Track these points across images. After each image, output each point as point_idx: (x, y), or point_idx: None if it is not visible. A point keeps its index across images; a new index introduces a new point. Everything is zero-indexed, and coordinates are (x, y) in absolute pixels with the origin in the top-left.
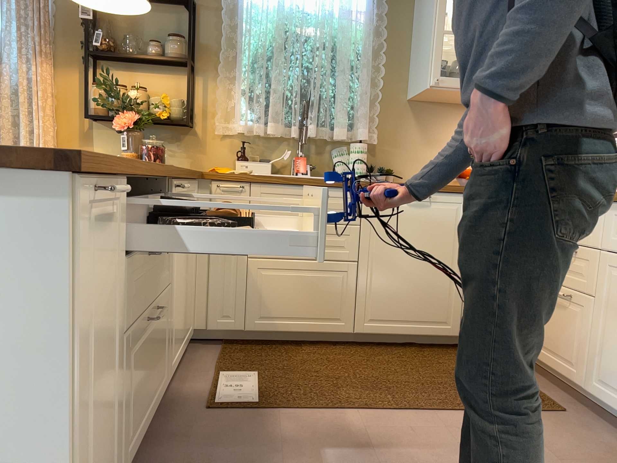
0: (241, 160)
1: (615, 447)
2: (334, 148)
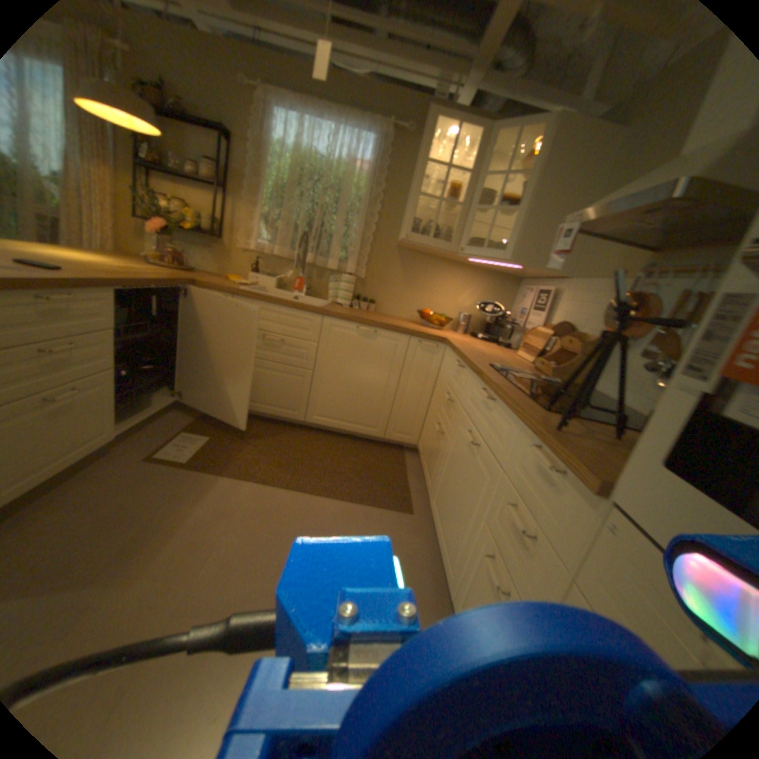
0: (257, 273)
1: (422, 550)
2: (332, 277)
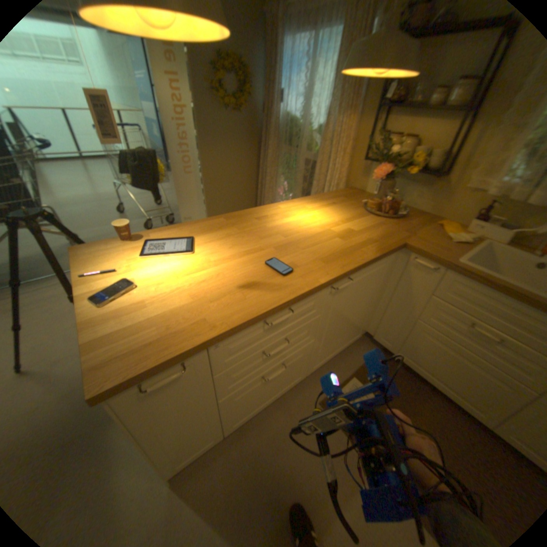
0: (483, 218)
1: None
2: None
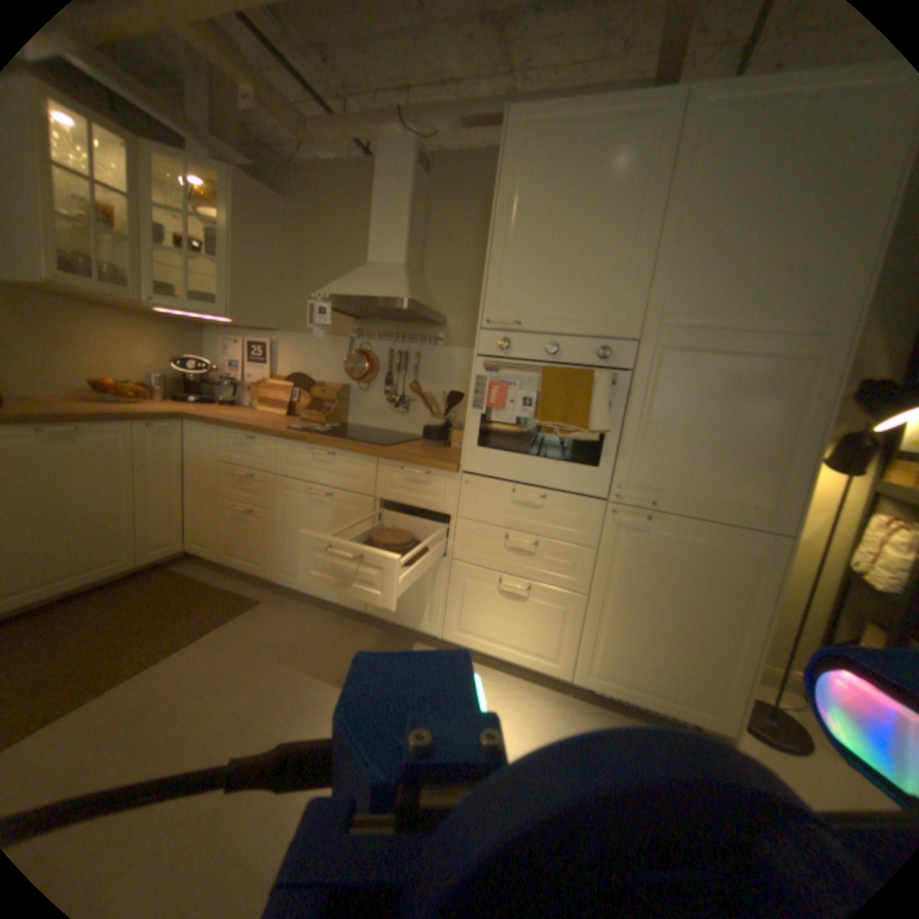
0: None
1: (299, 615)
2: None
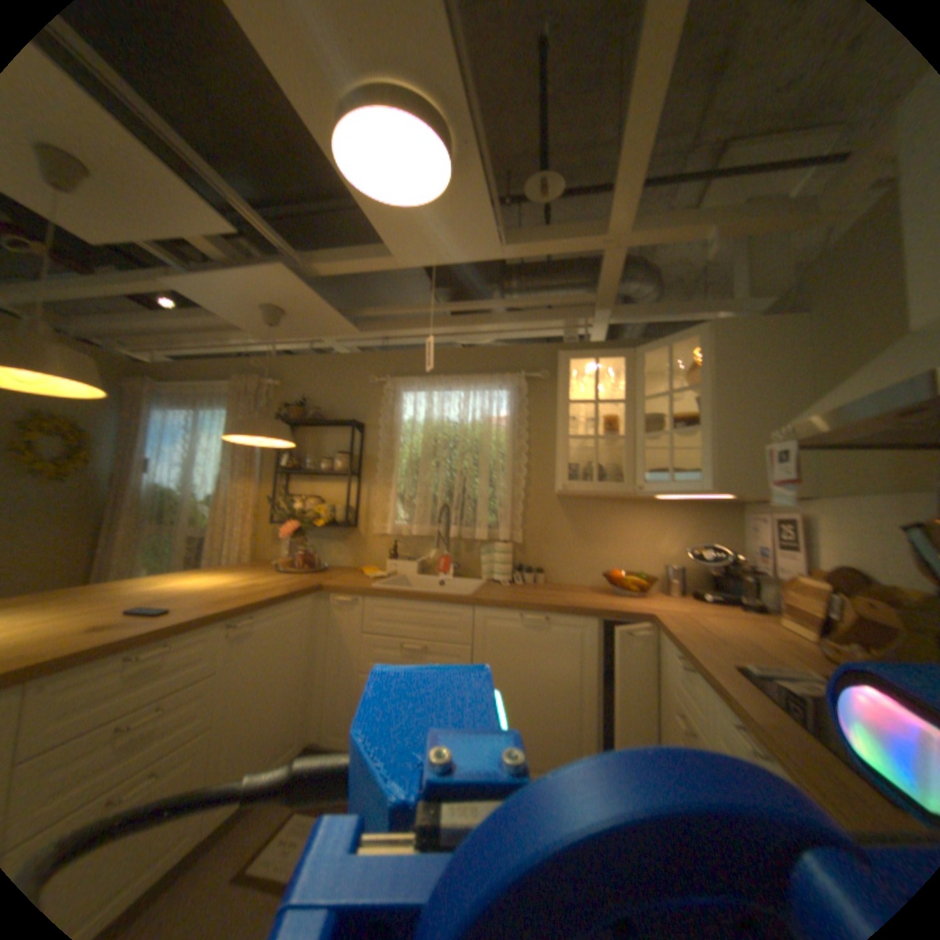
0: (396, 559)
1: None
2: (483, 548)
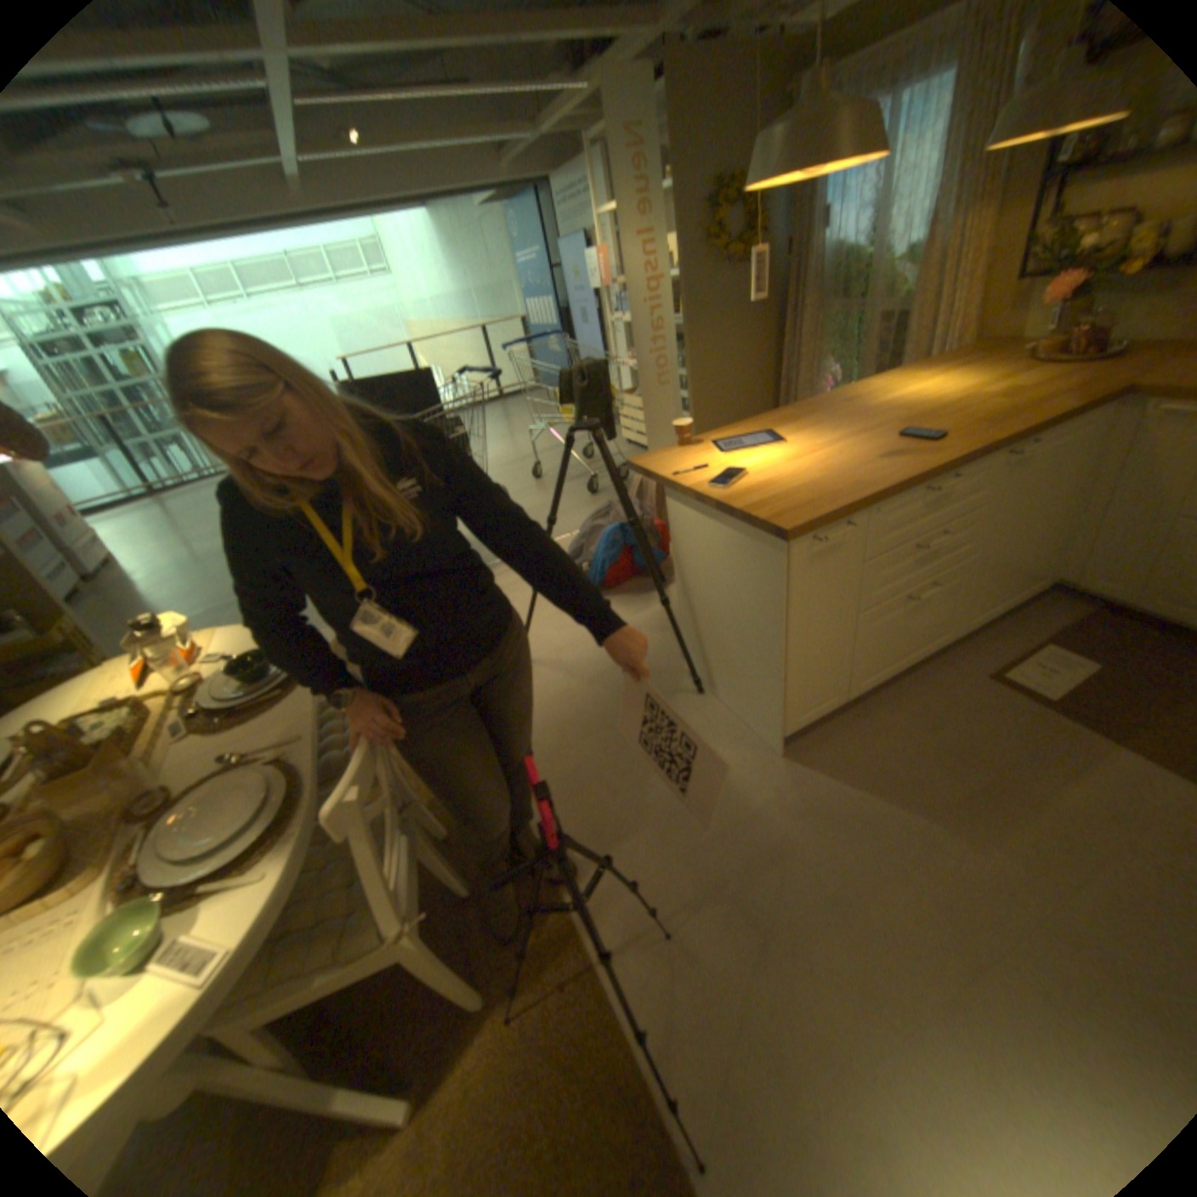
0: None
1: None
2: None
